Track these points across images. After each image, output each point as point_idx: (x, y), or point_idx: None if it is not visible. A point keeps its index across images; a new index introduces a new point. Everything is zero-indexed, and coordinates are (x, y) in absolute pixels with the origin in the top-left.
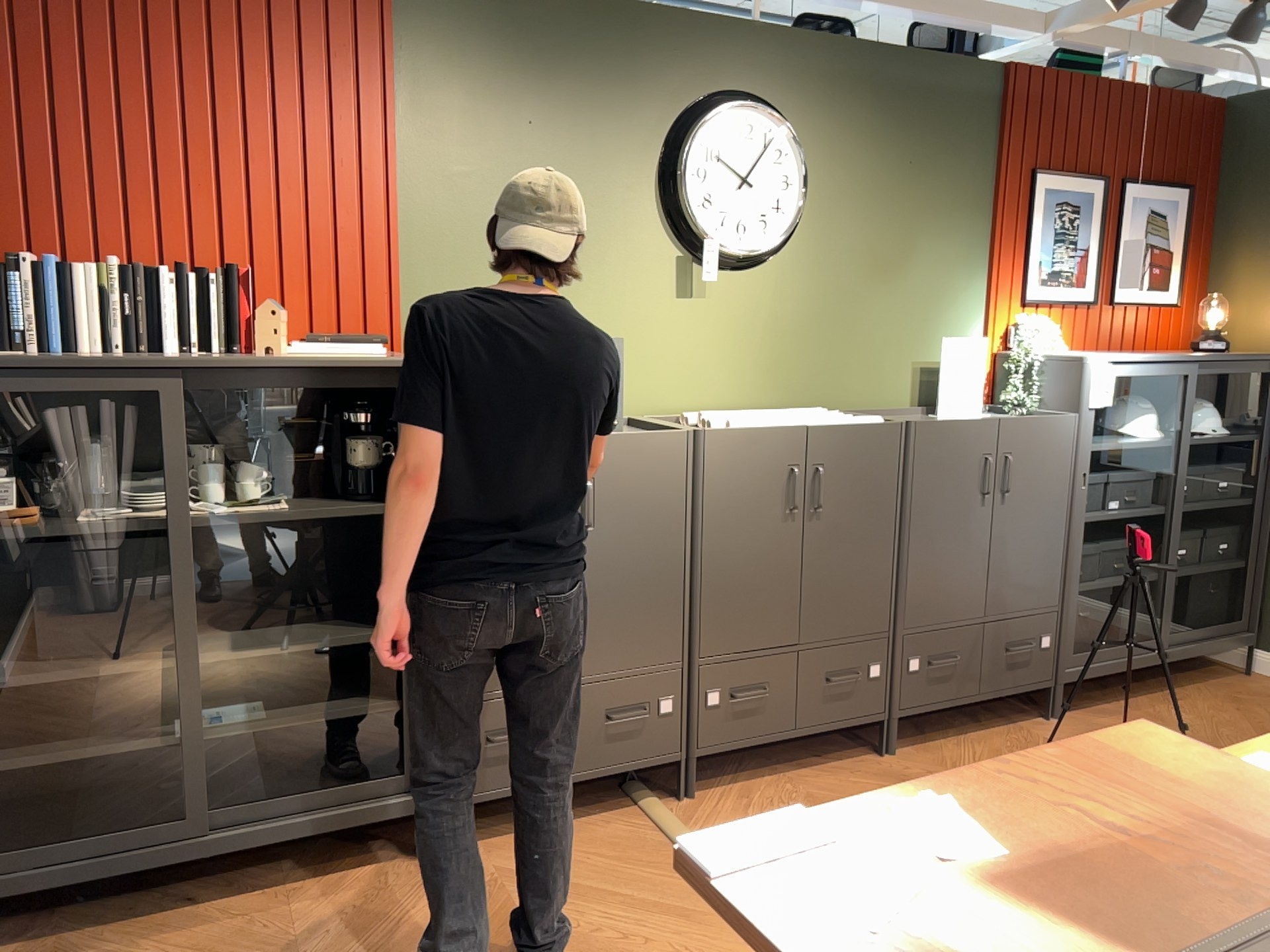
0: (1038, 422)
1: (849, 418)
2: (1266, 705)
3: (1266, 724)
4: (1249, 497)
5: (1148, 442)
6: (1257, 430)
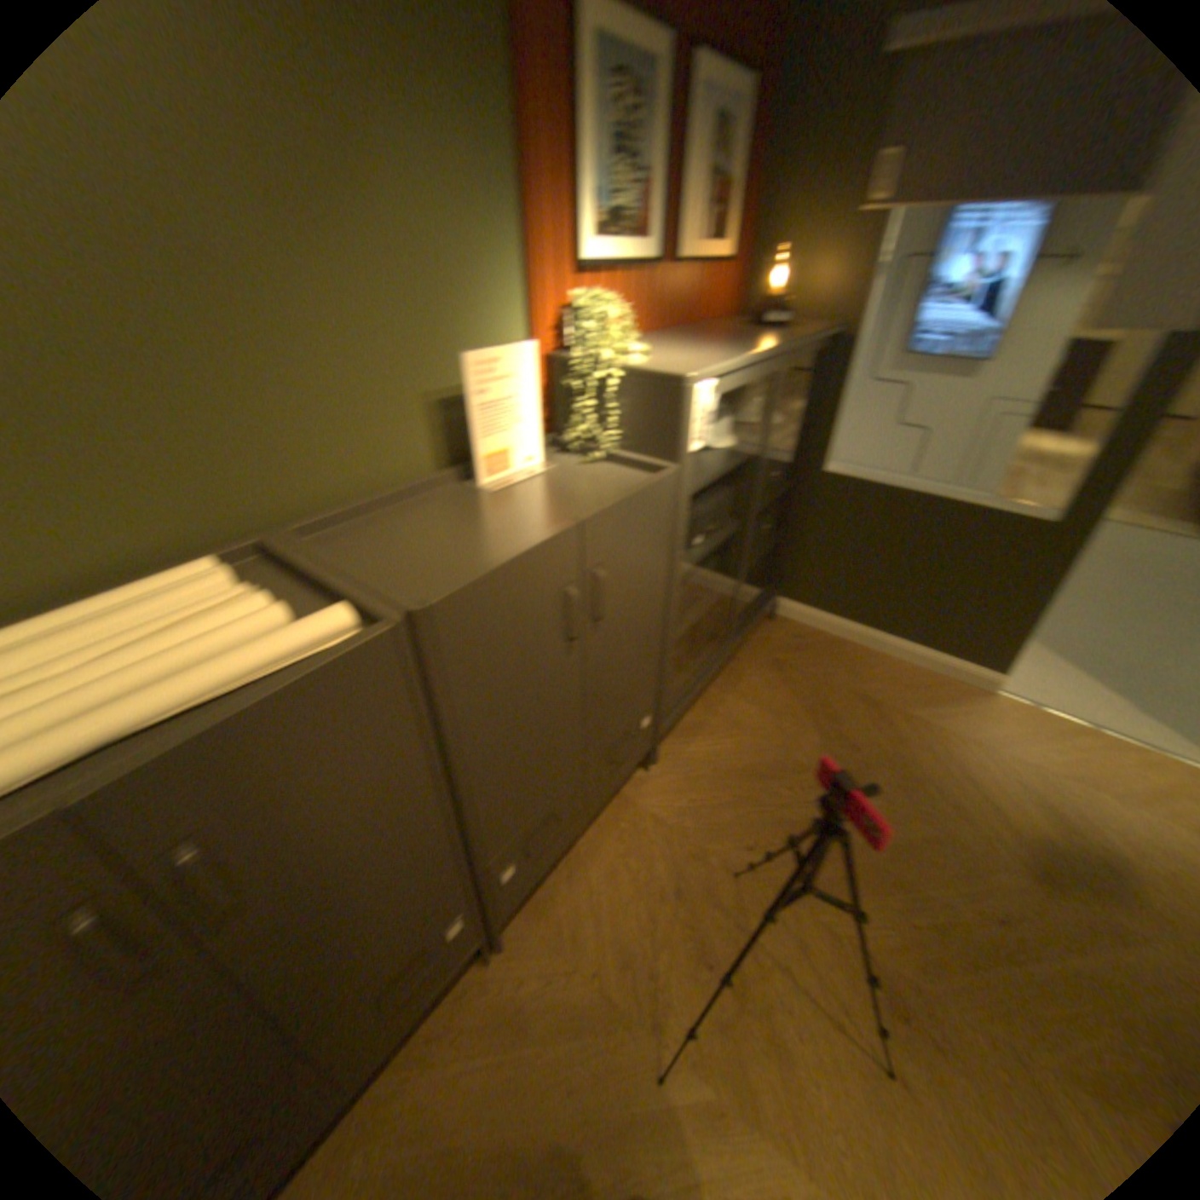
0: (634, 501)
1: (259, 647)
2: (800, 666)
3: (810, 699)
4: (787, 474)
5: (727, 452)
6: (801, 408)
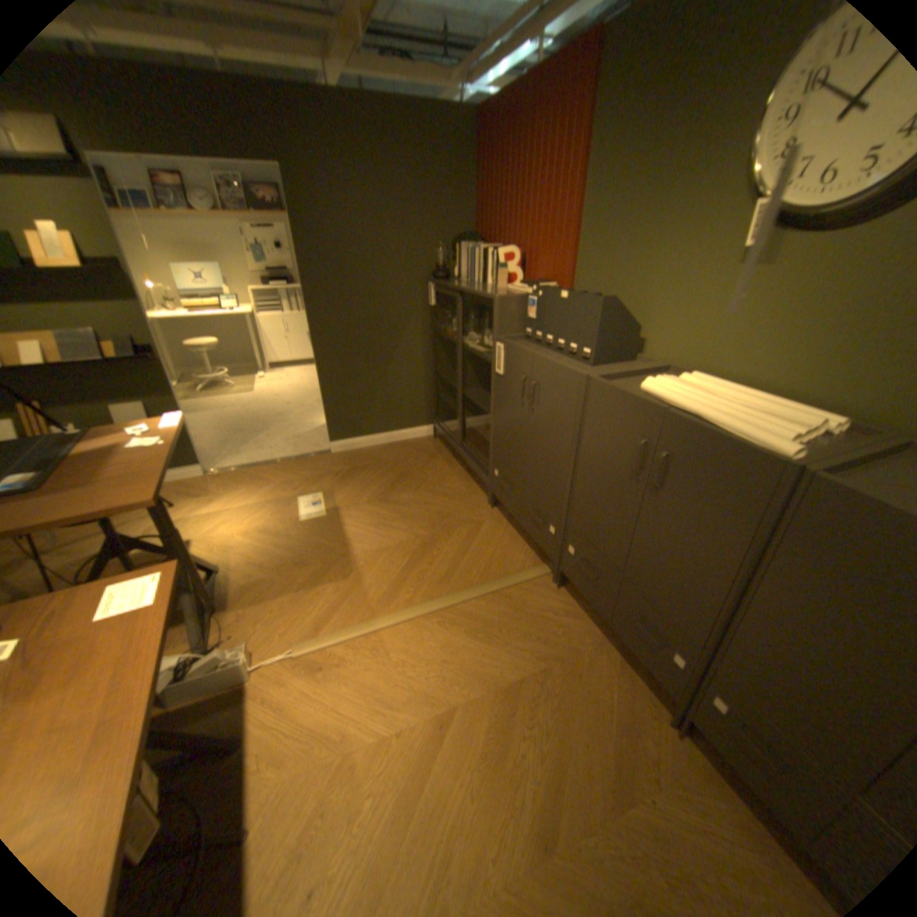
0: None
1: (750, 428)
2: None
3: None
4: None
5: None
6: None
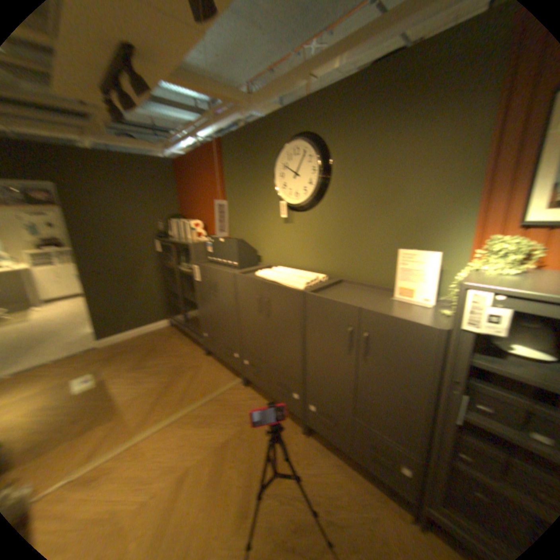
0: (394, 320)
1: (290, 282)
2: None
3: None
4: None
5: None
6: None
